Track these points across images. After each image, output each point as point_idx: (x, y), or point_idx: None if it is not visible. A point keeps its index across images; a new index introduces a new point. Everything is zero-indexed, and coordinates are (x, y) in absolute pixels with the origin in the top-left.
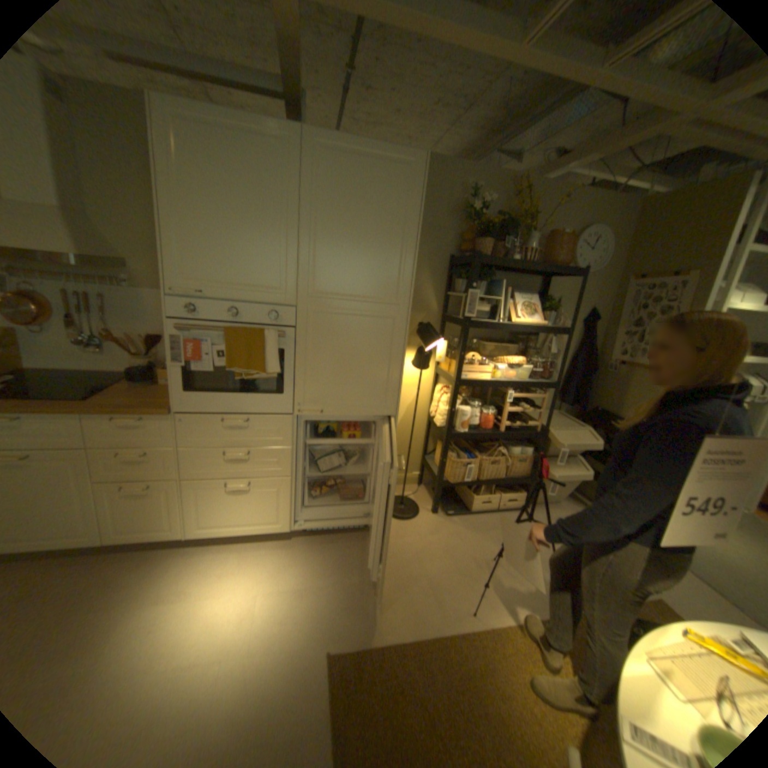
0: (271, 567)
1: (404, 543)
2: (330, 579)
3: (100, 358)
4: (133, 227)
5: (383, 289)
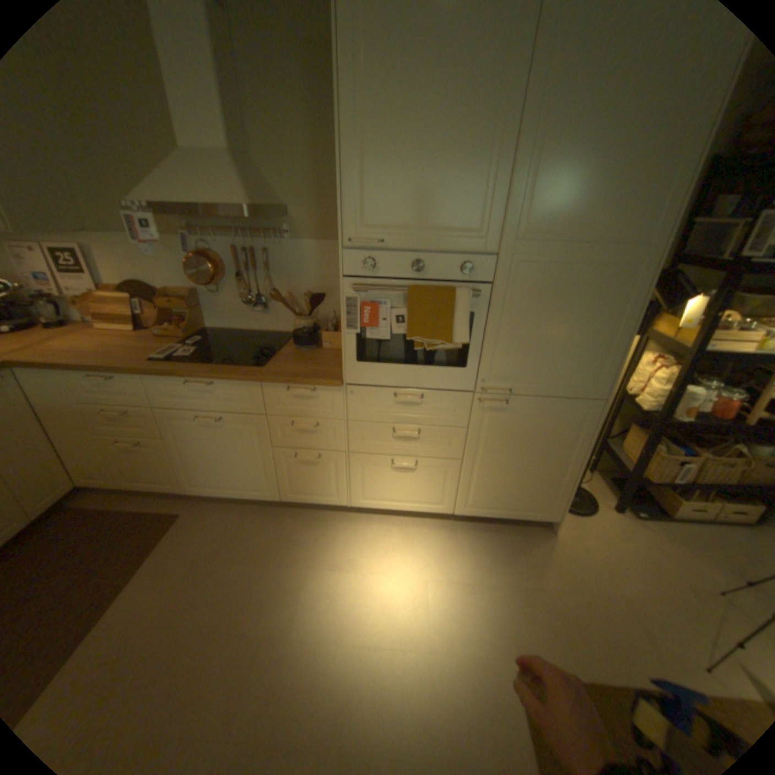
0: (436, 550)
1: (587, 546)
2: (504, 577)
3: (266, 317)
4: (294, 165)
5: (632, 220)
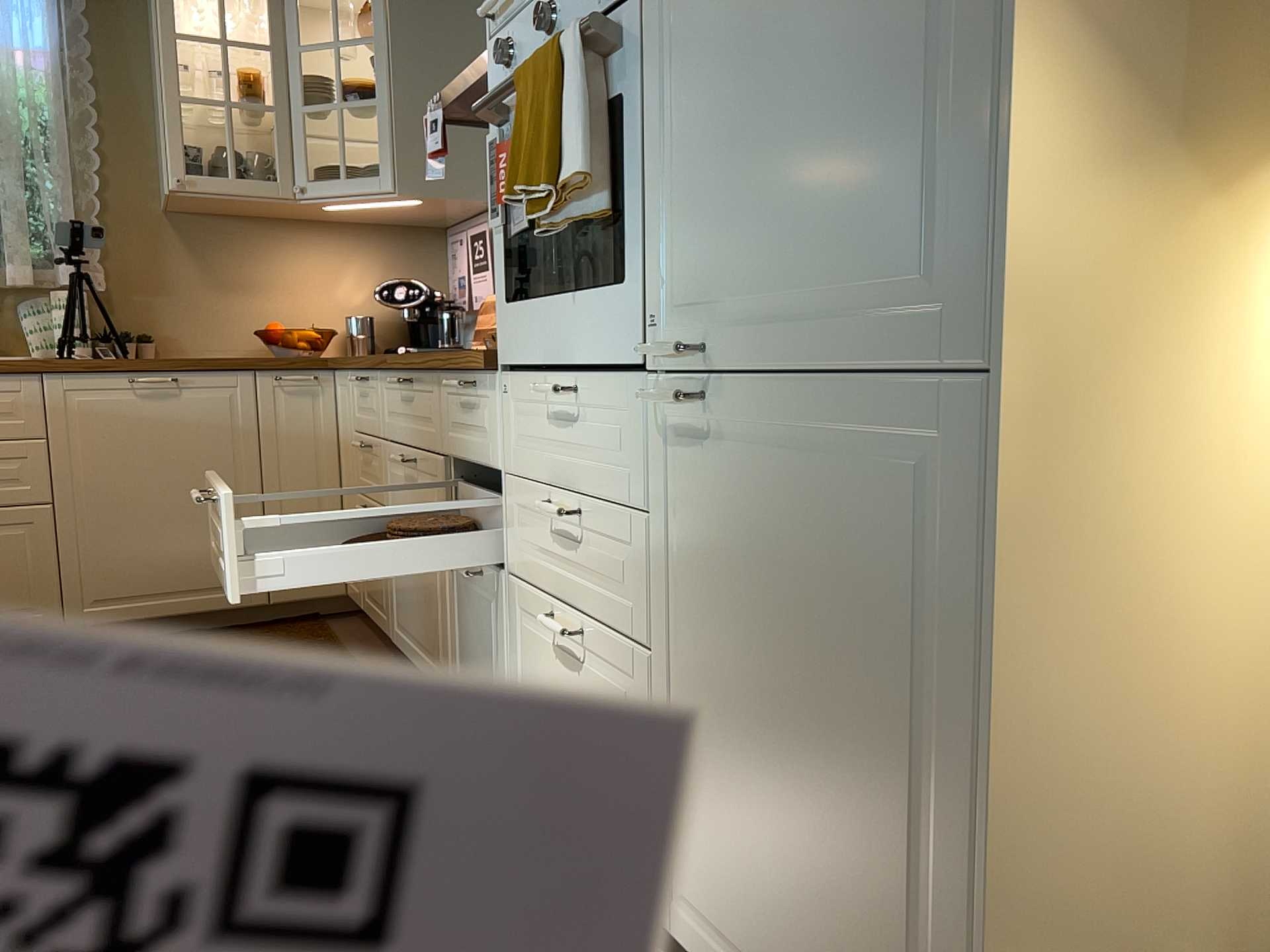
0: None
1: None
2: None
3: None
4: None
5: None
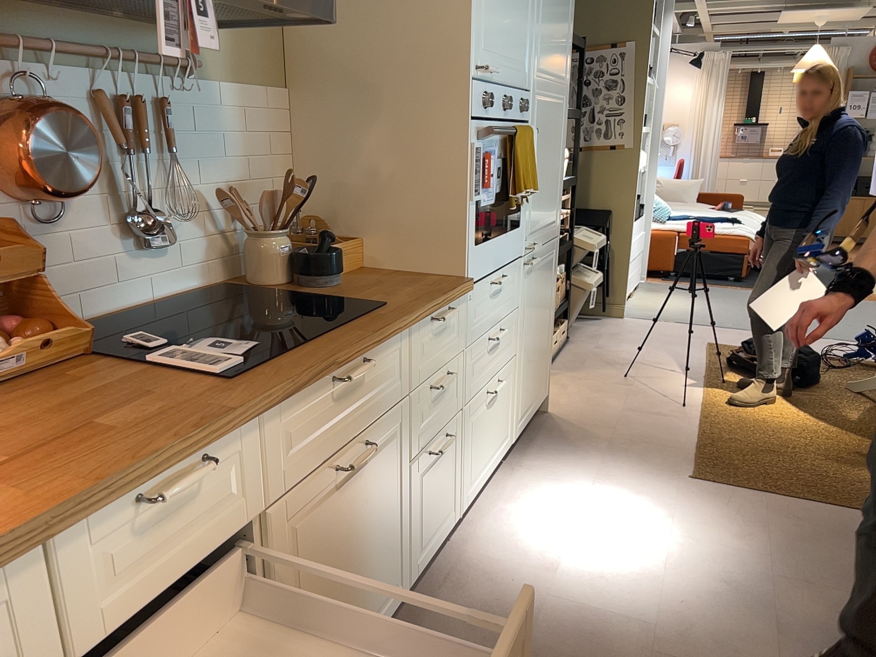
0: (543, 483)
1: (565, 403)
2: (590, 453)
3: (161, 263)
4: None
5: (562, 65)
